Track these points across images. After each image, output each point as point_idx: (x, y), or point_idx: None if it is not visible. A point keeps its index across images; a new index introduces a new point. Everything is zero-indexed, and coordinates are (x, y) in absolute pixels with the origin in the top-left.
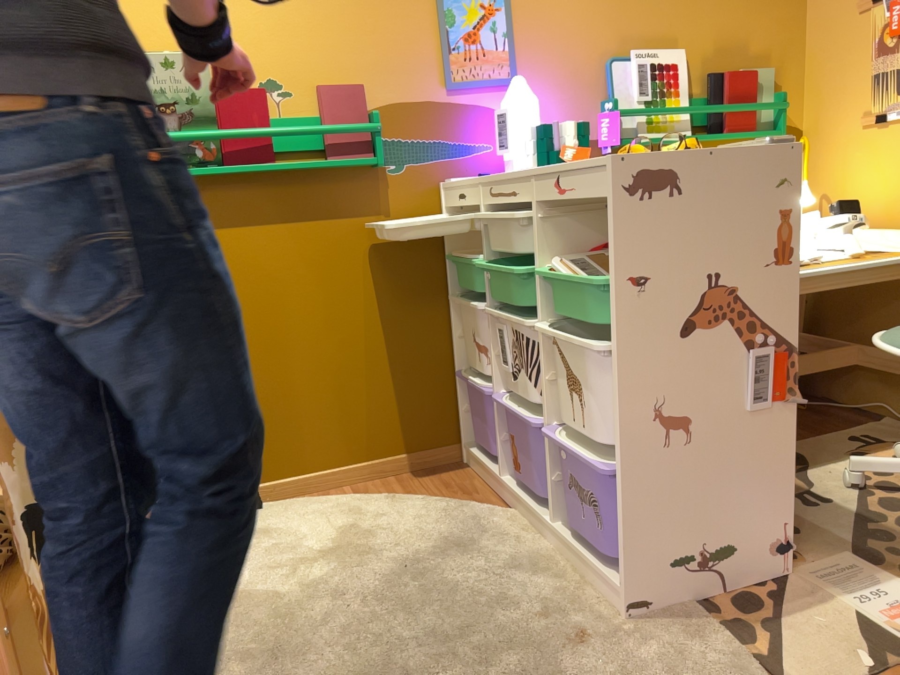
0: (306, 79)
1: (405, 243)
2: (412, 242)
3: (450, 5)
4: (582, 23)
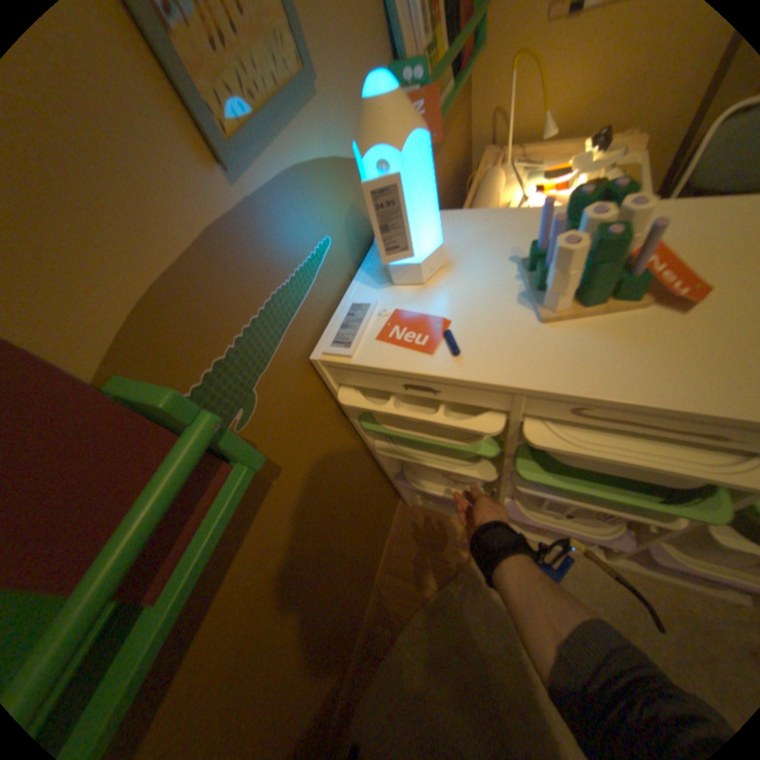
0: None
1: (313, 464)
2: (318, 452)
3: None
4: None
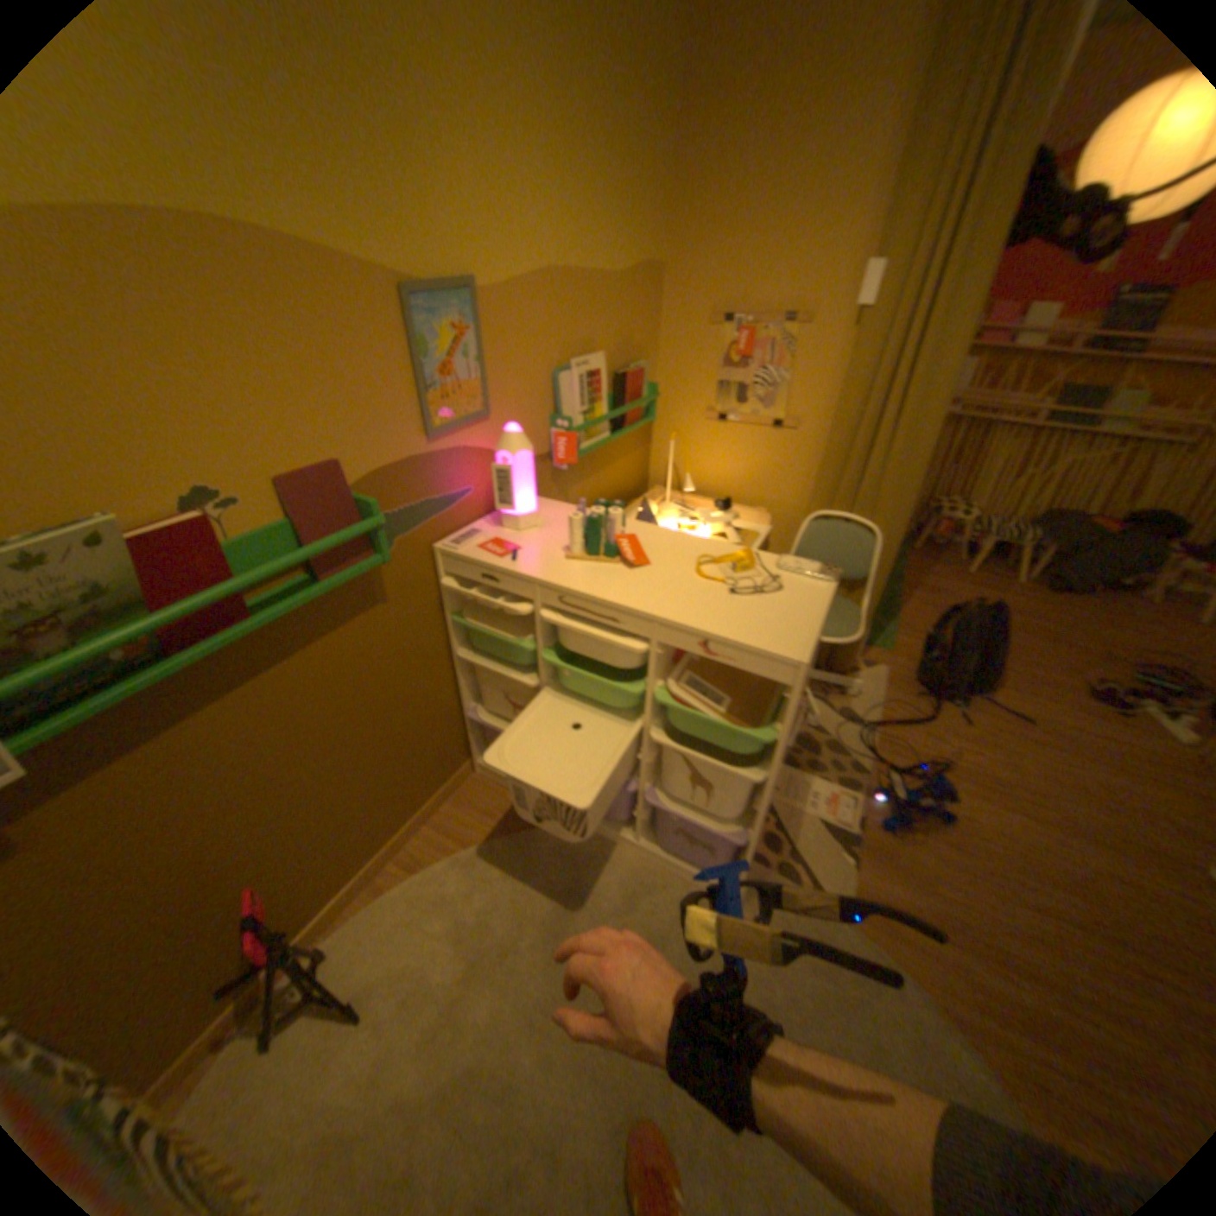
0: (255, 471)
1: (407, 623)
2: (414, 619)
3: (423, 328)
4: (537, 333)
